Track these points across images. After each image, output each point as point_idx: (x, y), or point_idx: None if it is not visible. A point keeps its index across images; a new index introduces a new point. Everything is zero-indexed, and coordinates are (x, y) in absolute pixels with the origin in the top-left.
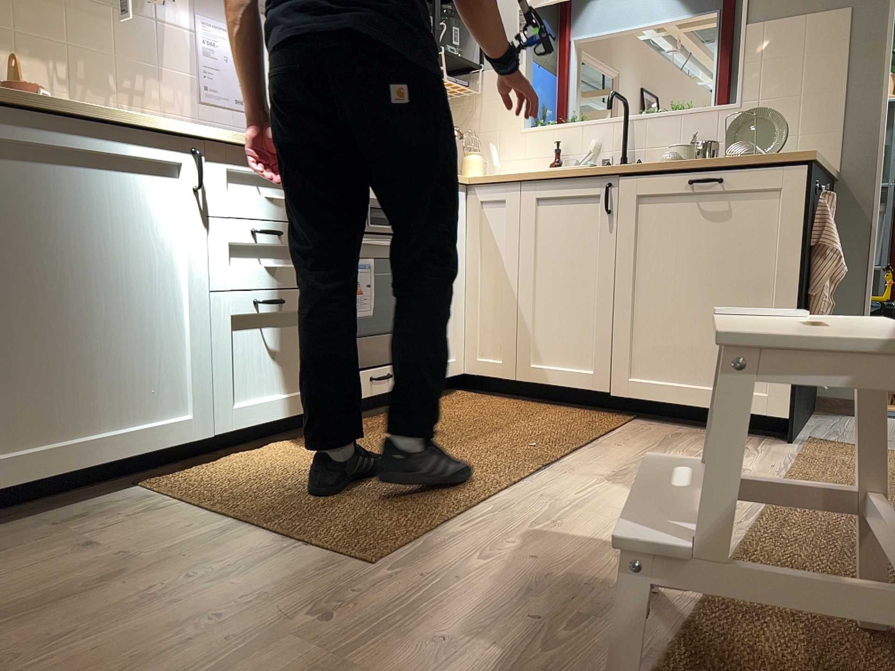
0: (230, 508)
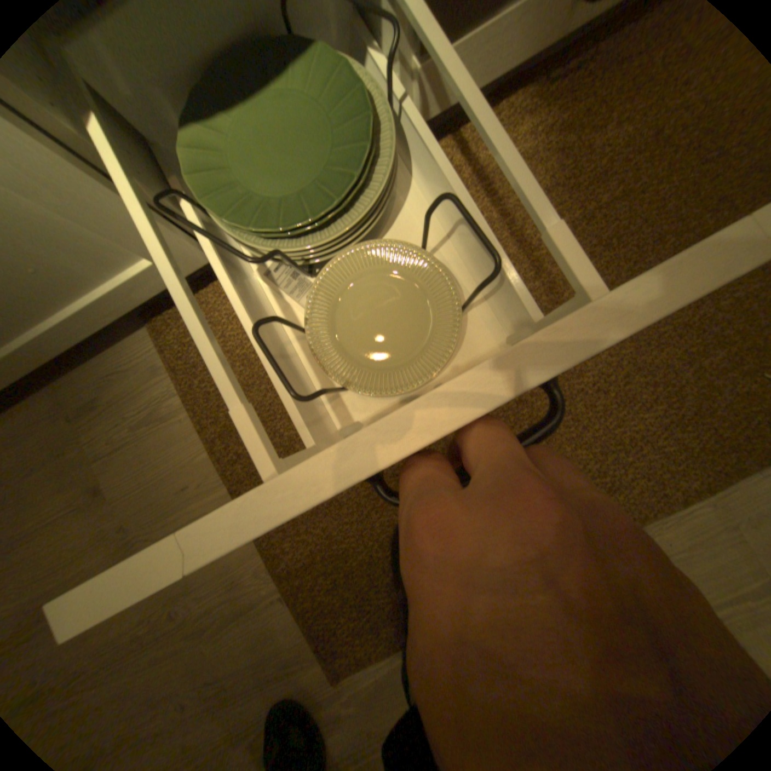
0: (223, 466)
